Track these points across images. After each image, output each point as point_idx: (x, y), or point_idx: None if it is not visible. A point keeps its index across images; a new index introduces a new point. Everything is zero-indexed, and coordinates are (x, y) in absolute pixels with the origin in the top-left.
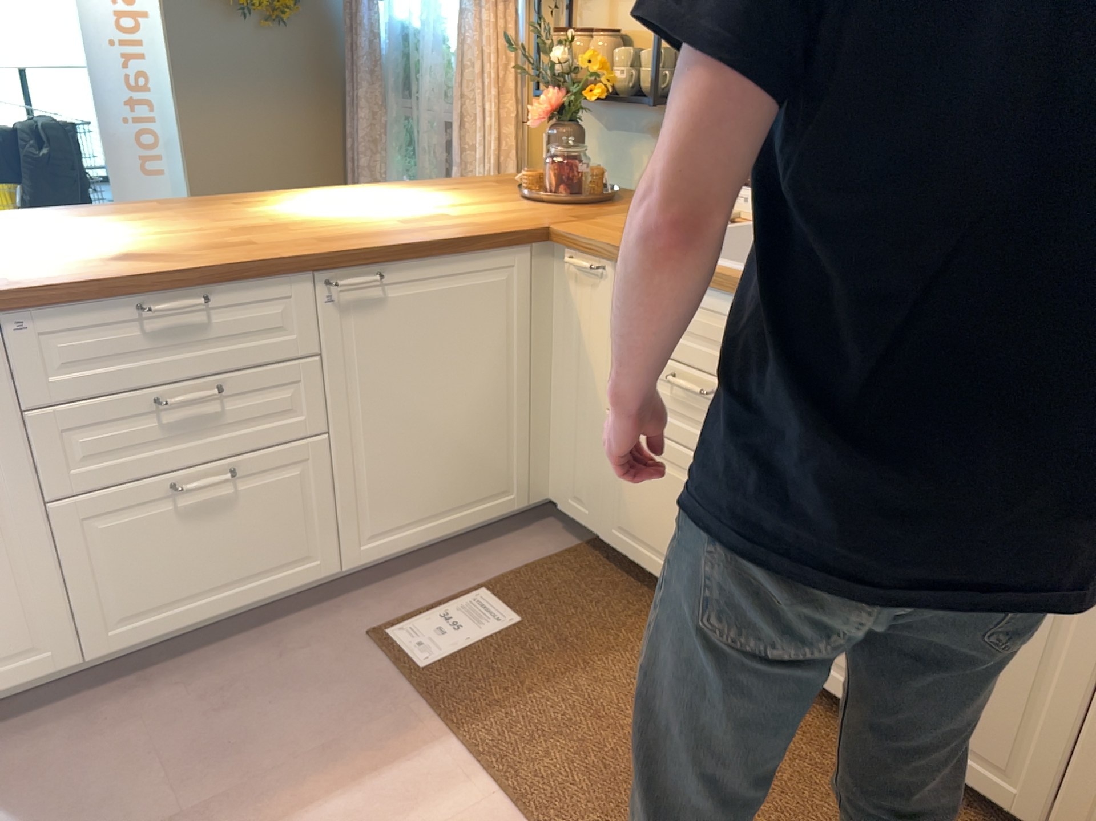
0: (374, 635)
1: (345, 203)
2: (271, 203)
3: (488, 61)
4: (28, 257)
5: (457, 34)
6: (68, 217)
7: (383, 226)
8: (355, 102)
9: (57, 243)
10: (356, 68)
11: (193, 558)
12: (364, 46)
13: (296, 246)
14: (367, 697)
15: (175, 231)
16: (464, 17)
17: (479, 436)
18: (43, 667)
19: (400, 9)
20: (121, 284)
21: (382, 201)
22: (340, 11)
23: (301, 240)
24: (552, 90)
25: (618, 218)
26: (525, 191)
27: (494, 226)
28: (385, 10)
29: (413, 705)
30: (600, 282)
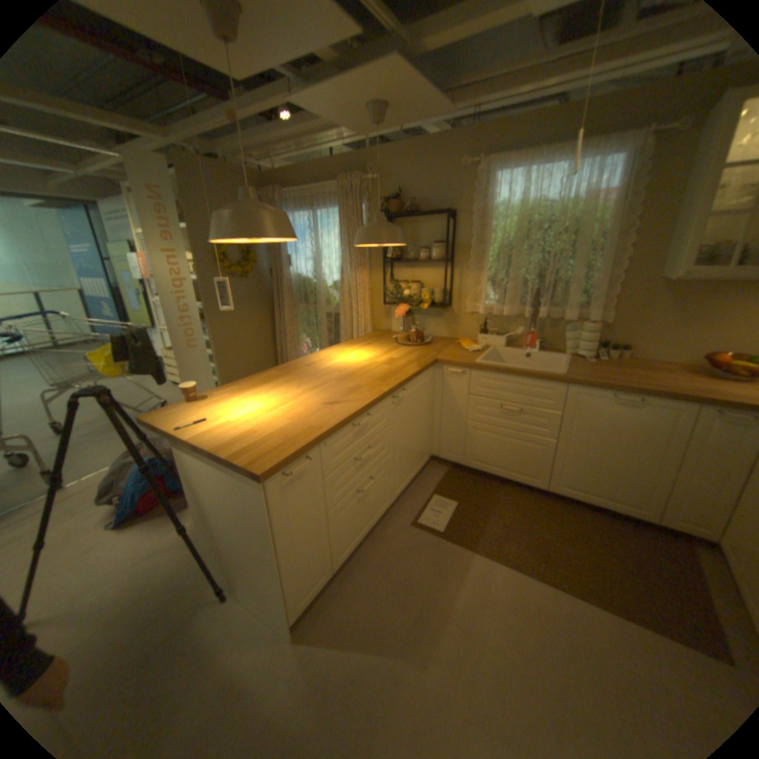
0: (415, 525)
1: (346, 358)
2: (318, 362)
3: (356, 291)
4: (289, 412)
5: (341, 281)
6: (255, 385)
7: (385, 368)
8: (279, 306)
9: (284, 401)
10: (278, 292)
11: (360, 517)
12: (285, 284)
13: (377, 385)
14: (434, 550)
15: (315, 385)
16: (343, 275)
17: (420, 439)
18: (323, 583)
19: (300, 269)
20: (350, 417)
21: (357, 355)
22: (265, 269)
23: (372, 381)
24: (399, 303)
25: (449, 350)
26: (401, 342)
27: (420, 362)
28: (290, 269)
29: (453, 547)
30: (462, 376)
